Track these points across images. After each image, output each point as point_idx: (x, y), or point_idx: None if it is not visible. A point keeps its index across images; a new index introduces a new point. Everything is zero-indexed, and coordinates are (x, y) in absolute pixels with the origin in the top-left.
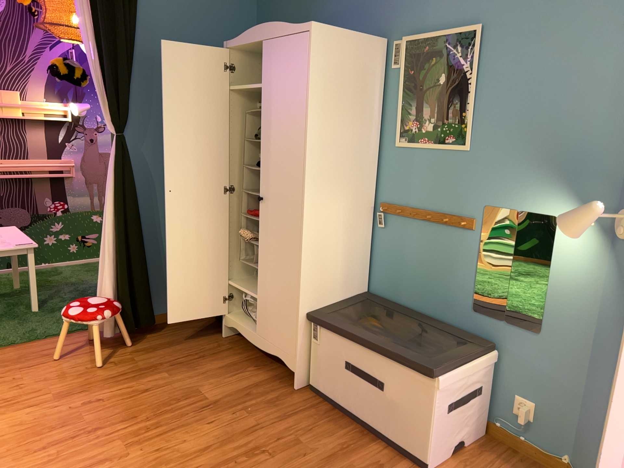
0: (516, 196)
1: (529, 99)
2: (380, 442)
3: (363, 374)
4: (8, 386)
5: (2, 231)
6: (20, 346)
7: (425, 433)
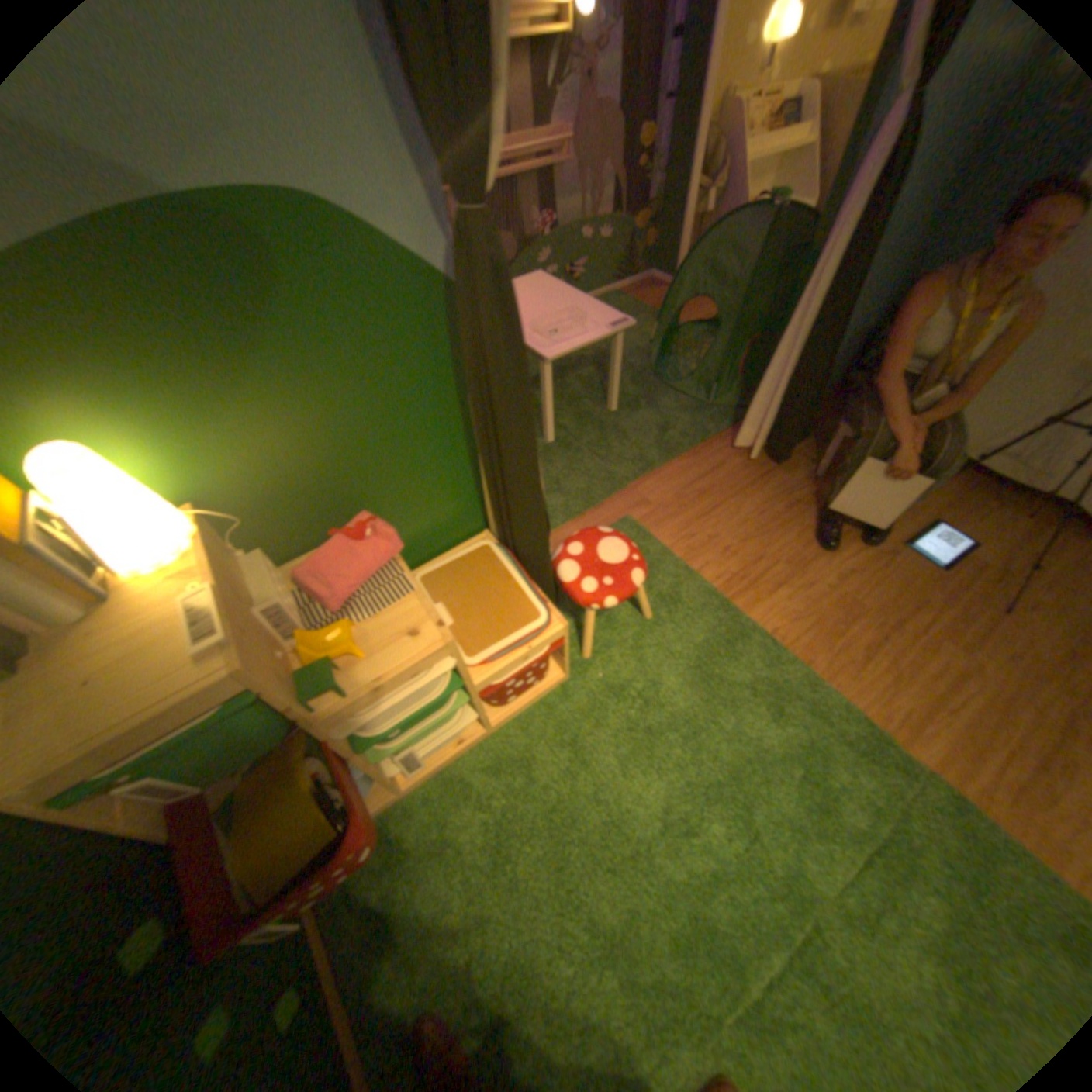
0: None
1: None
2: None
3: None
4: (713, 550)
5: (538, 291)
6: (656, 478)
7: None
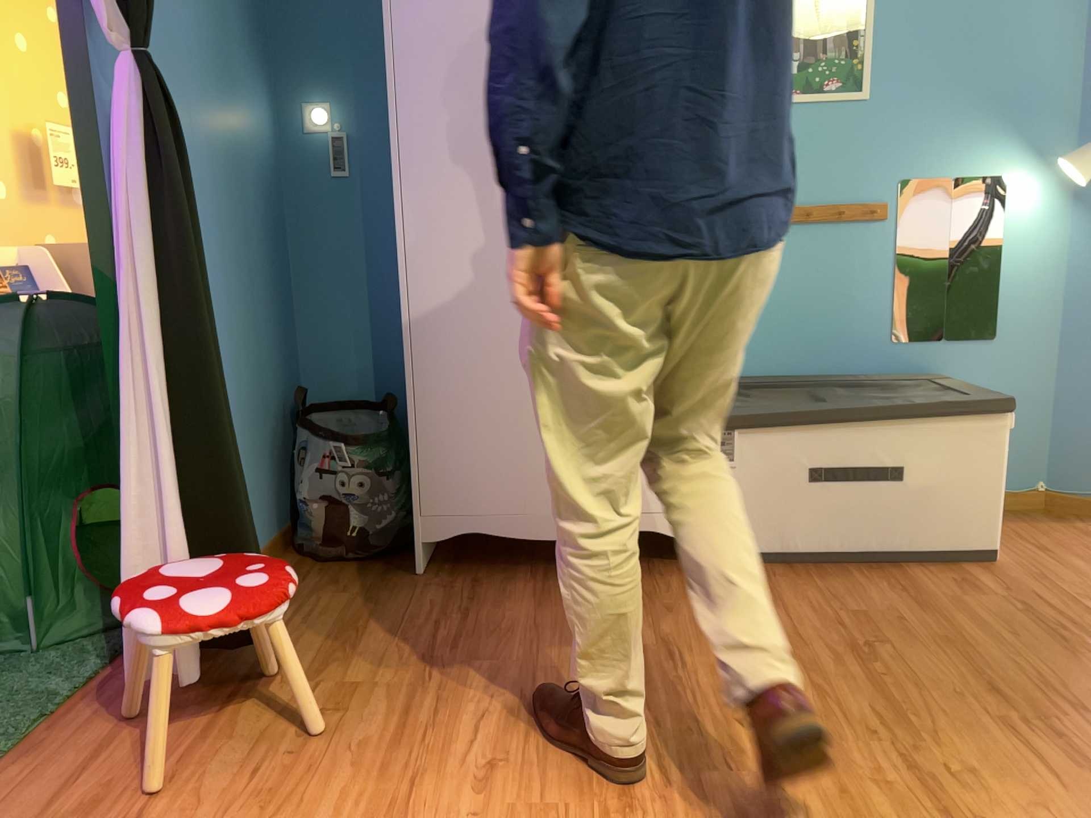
0: (947, 158)
1: (955, 16)
2: (908, 564)
3: (858, 472)
4: None
5: None
6: None
7: (990, 506)
